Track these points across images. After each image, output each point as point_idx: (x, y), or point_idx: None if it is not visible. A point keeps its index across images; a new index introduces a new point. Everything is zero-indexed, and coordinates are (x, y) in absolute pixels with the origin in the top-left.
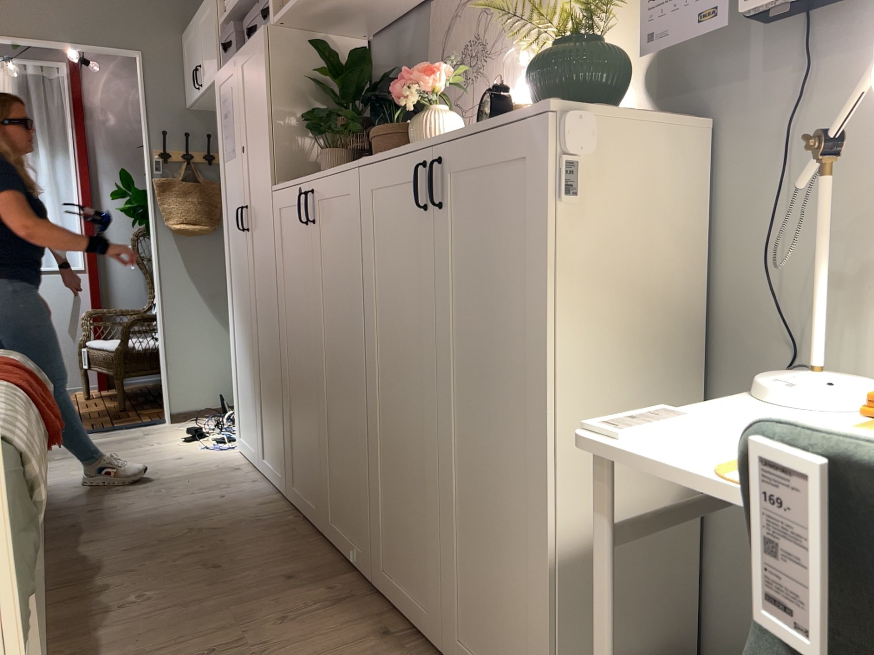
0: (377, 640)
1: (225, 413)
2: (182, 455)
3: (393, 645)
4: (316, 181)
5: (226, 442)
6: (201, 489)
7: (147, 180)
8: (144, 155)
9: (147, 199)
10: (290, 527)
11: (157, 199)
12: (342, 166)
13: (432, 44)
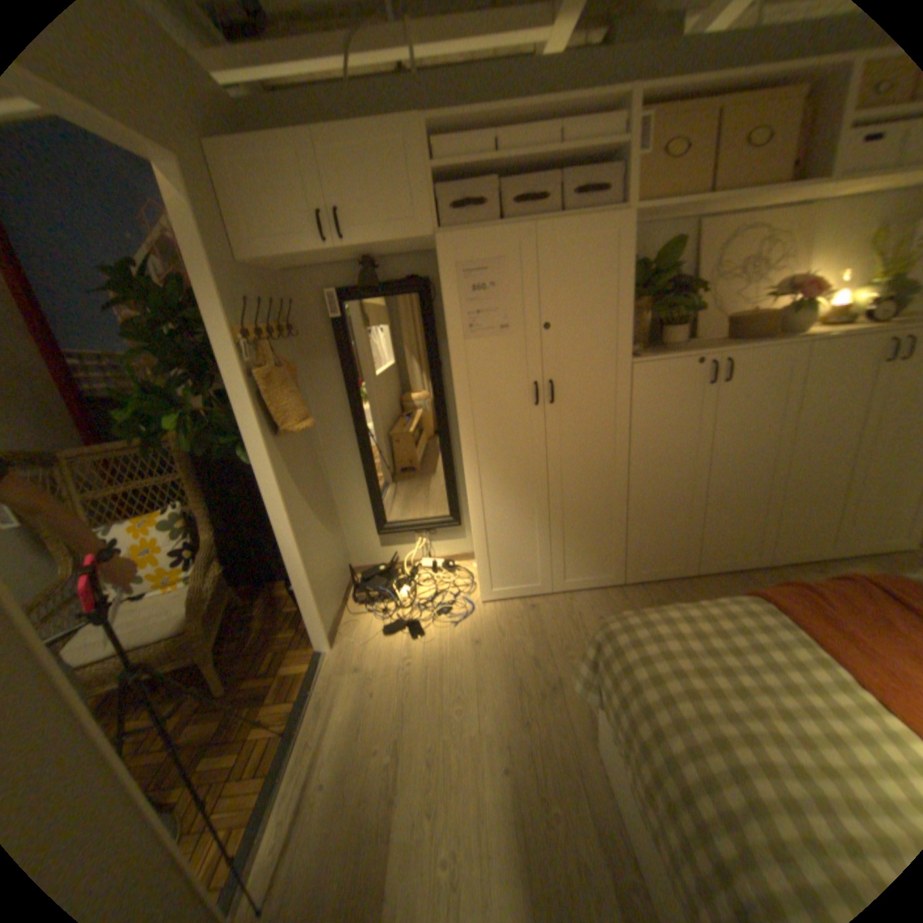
0: (823, 576)
1: (372, 599)
2: (465, 641)
3: (827, 572)
4: (741, 353)
5: (446, 609)
6: (574, 630)
7: (234, 375)
8: (210, 336)
9: (235, 402)
10: (671, 589)
11: (253, 398)
12: (774, 341)
13: (703, 251)
